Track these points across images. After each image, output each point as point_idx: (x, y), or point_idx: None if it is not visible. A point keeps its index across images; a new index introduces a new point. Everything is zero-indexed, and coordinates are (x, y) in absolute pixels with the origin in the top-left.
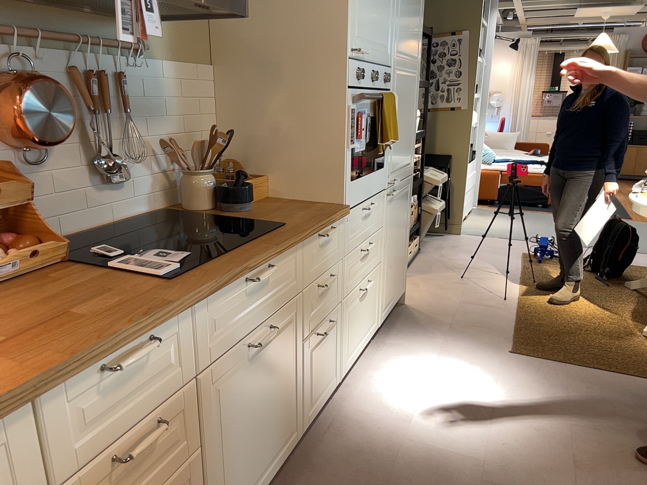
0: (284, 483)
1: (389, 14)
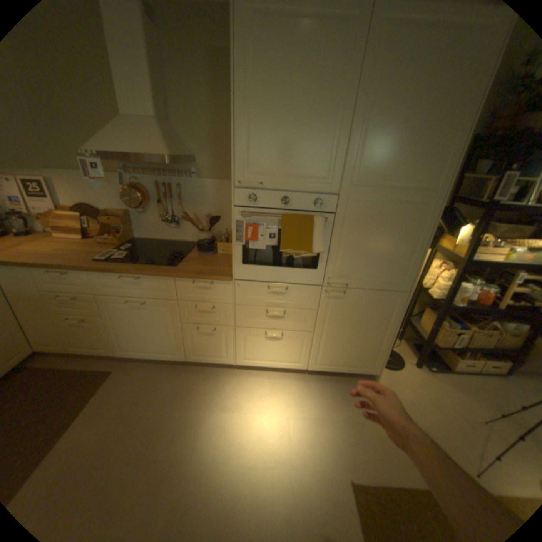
0: (168, 369)
1: (330, 148)
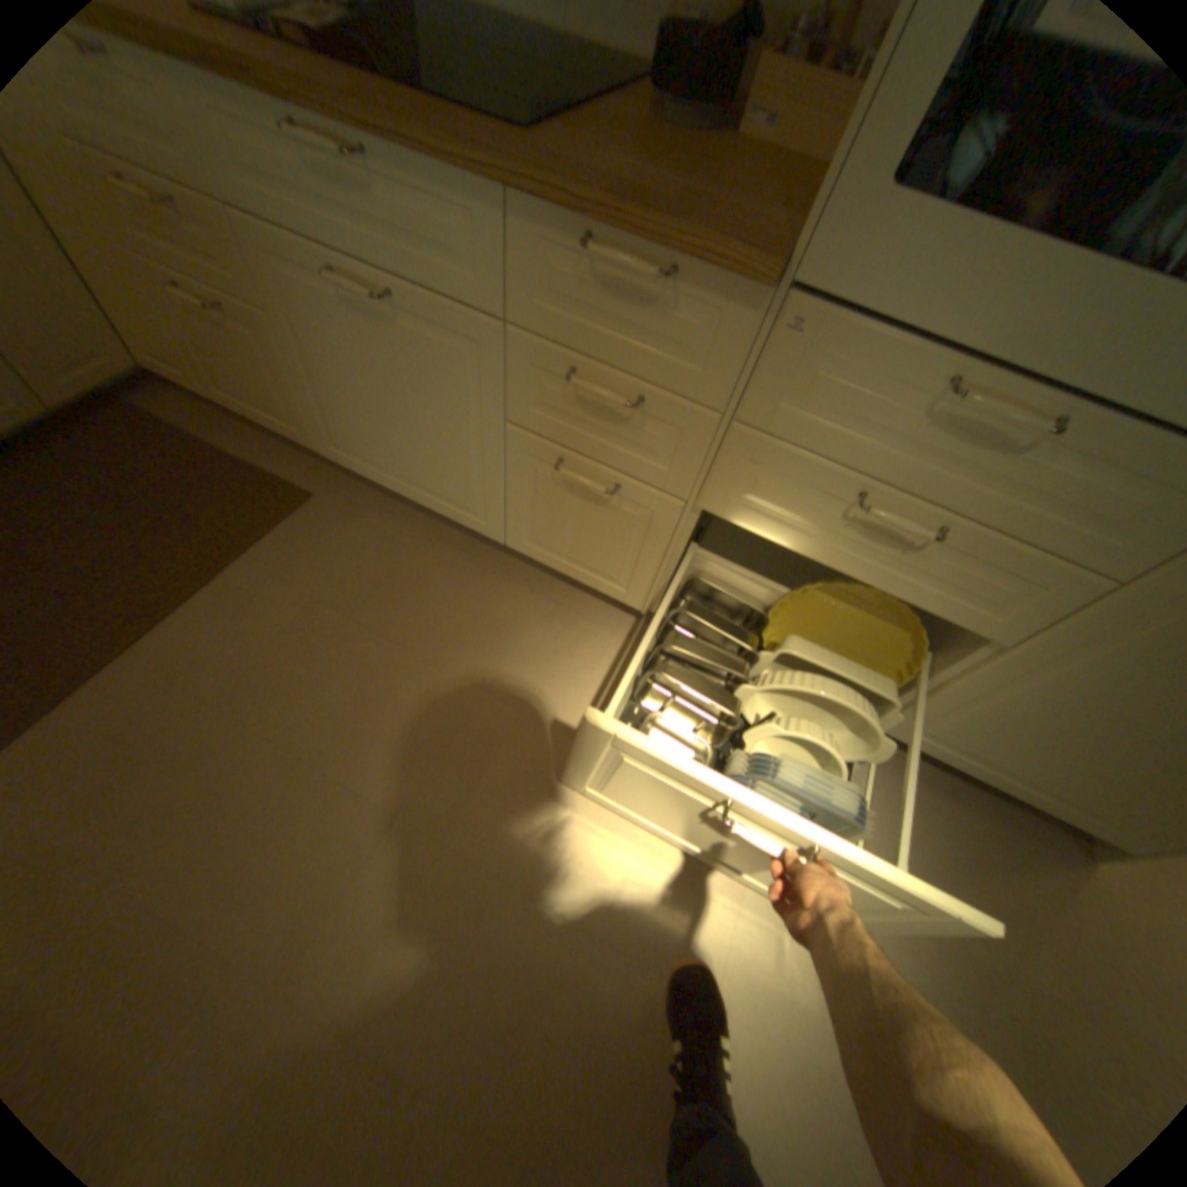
0: (457, 543)
1: None
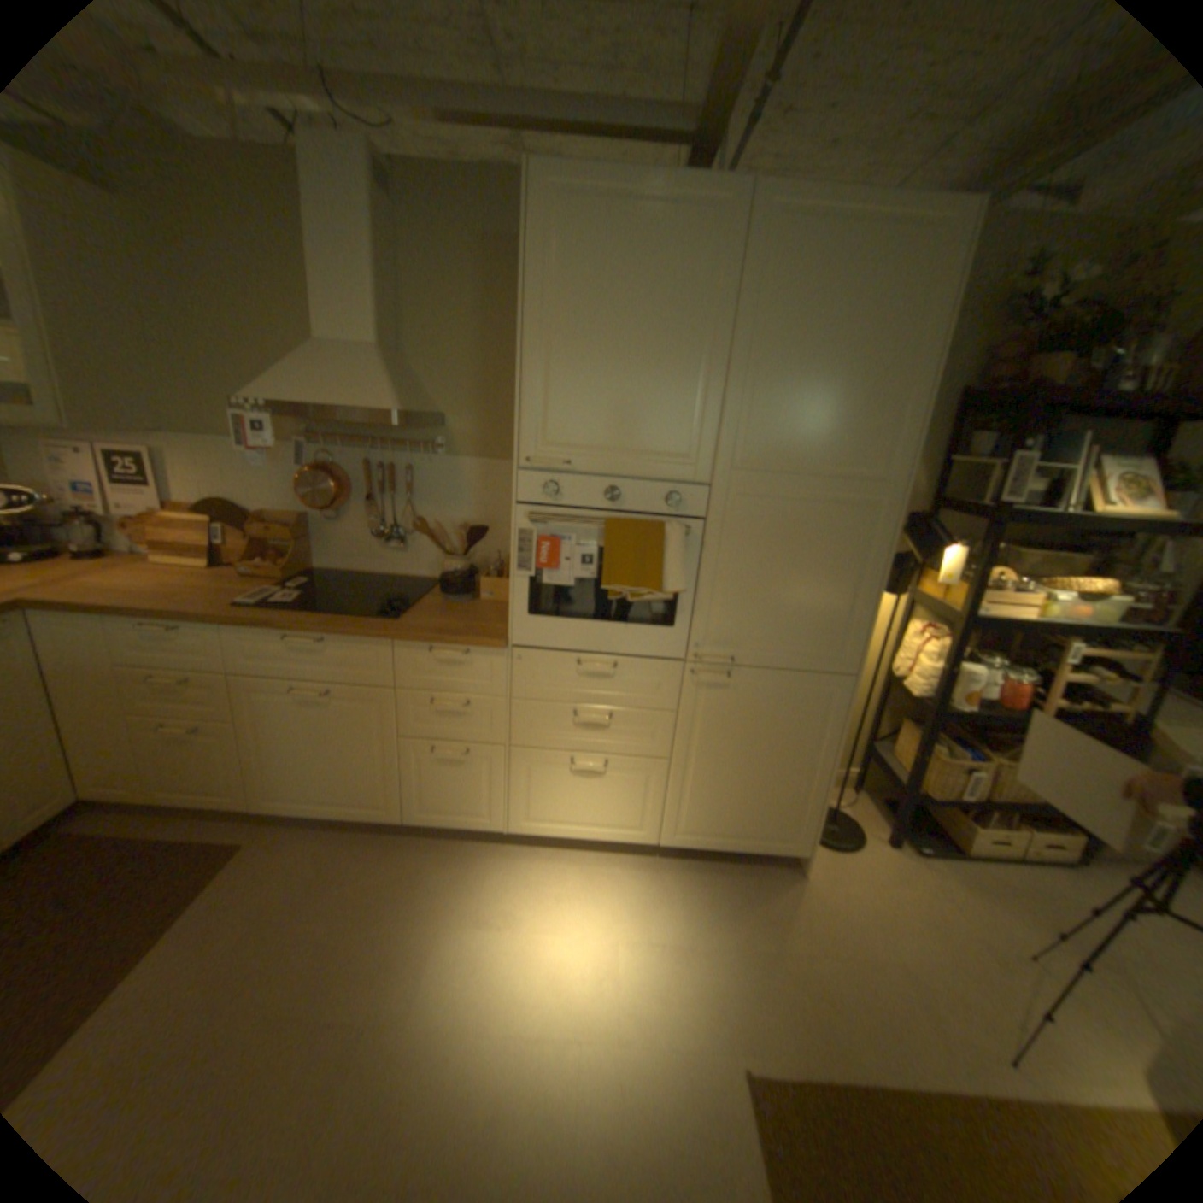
0: (364, 843)
1: (692, 403)
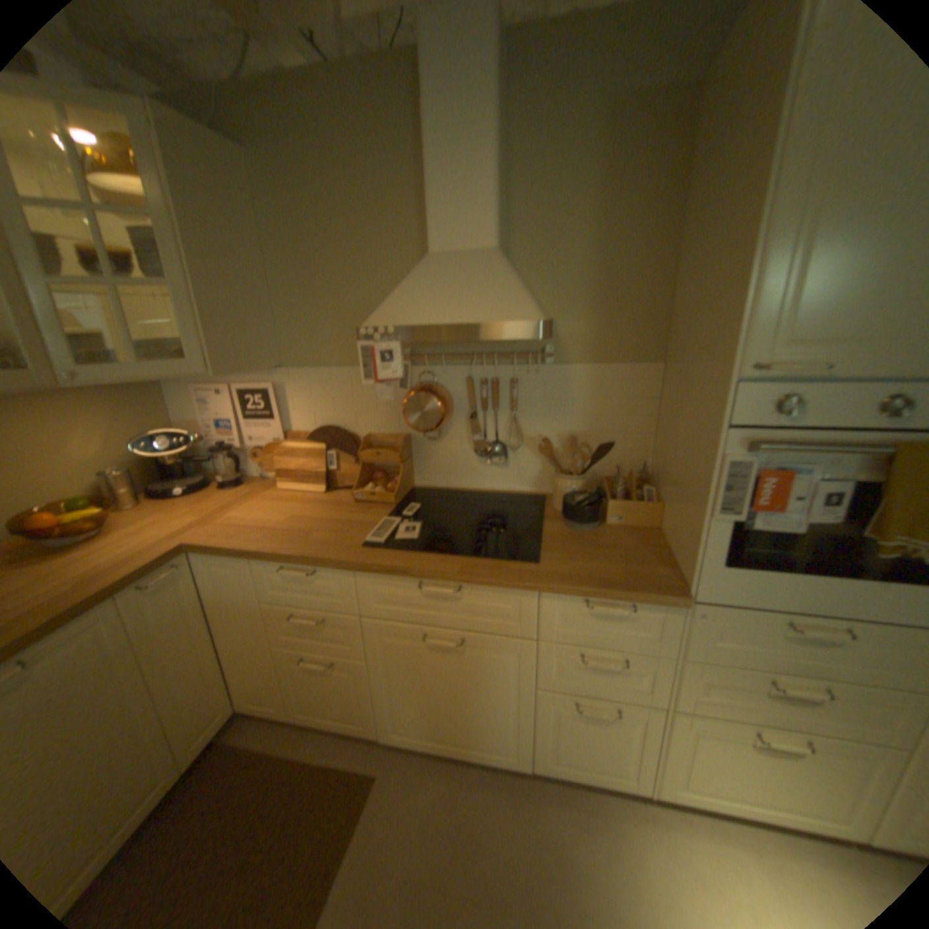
0: (491, 783)
1: None
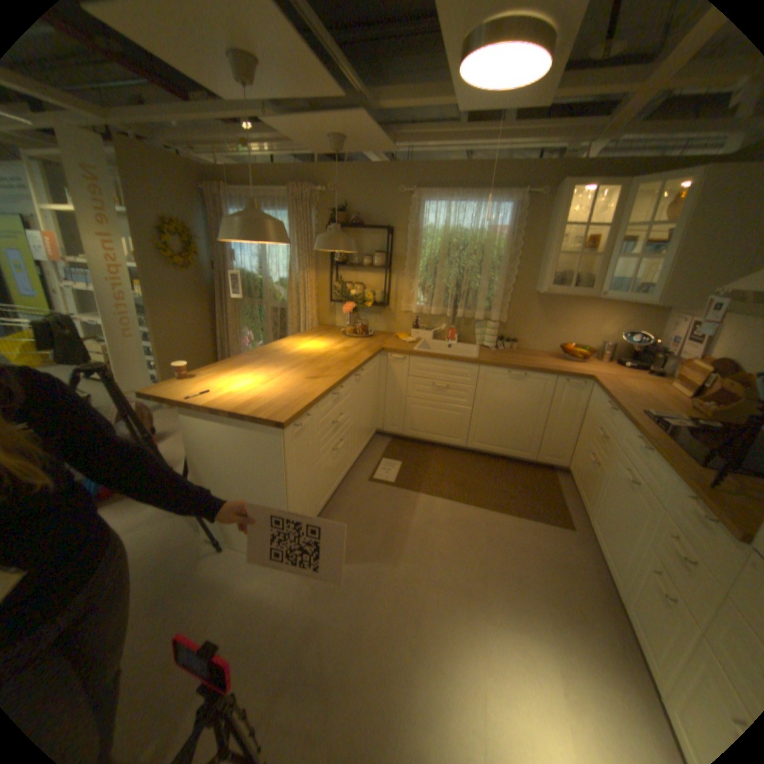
0: (607, 592)
1: None
